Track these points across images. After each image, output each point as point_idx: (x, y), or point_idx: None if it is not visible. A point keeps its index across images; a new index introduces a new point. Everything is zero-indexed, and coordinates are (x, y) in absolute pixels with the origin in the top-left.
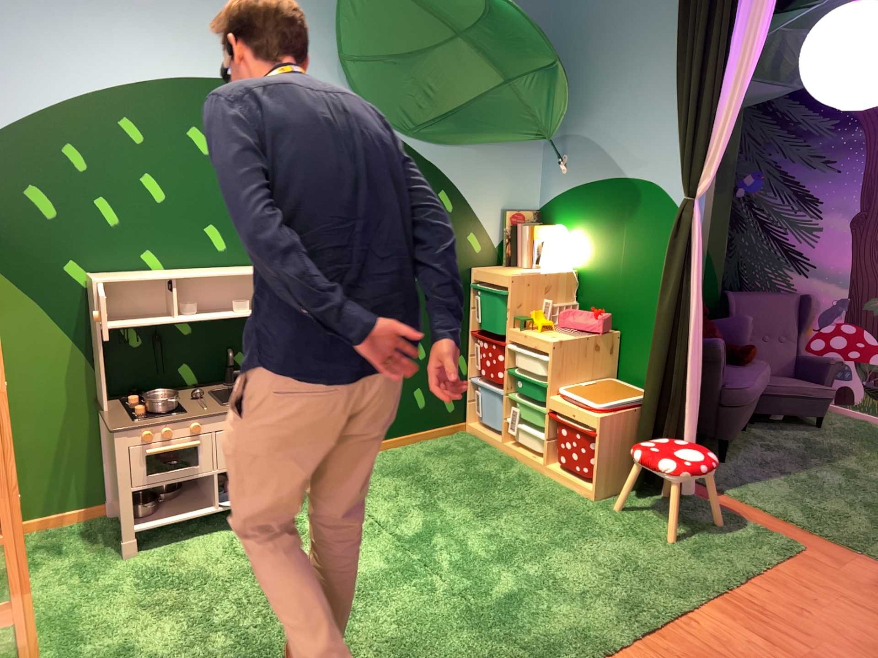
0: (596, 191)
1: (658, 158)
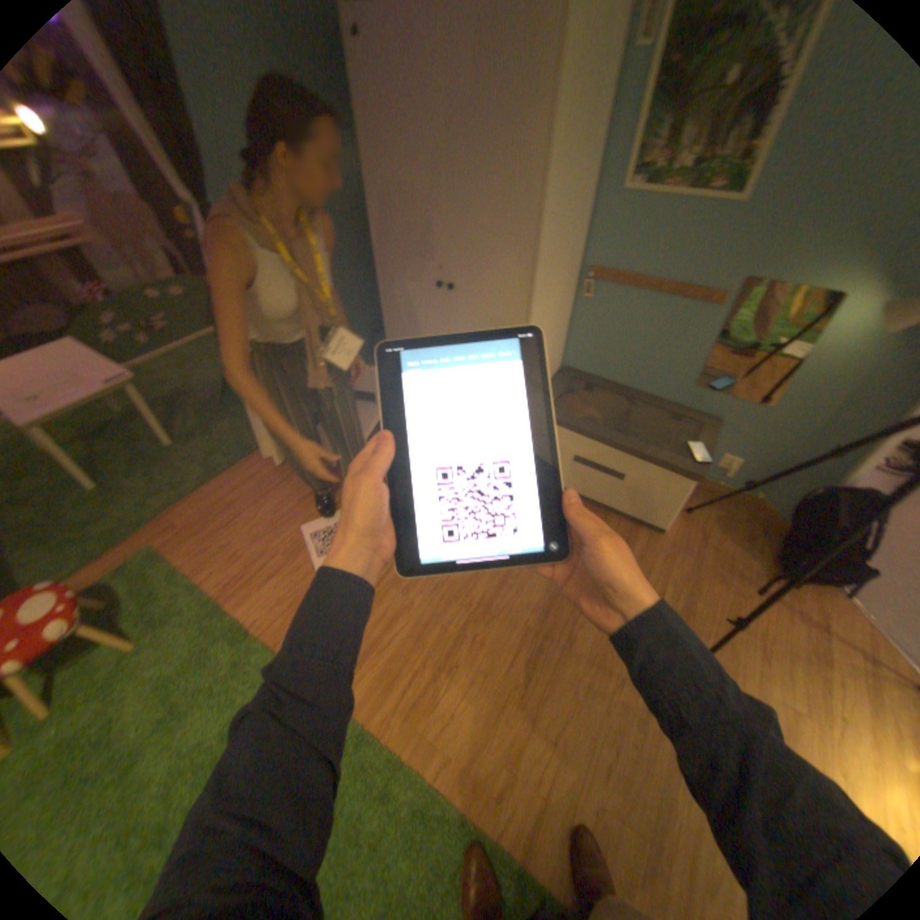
0: None
1: None
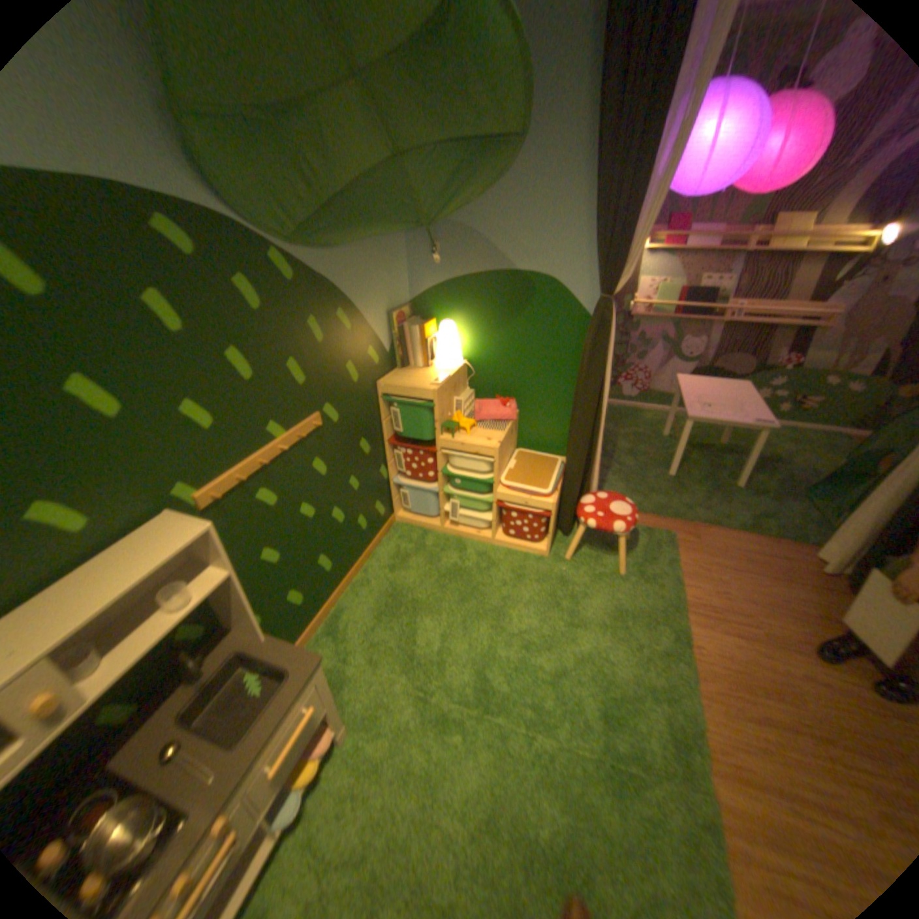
0: (480, 284)
1: (555, 251)
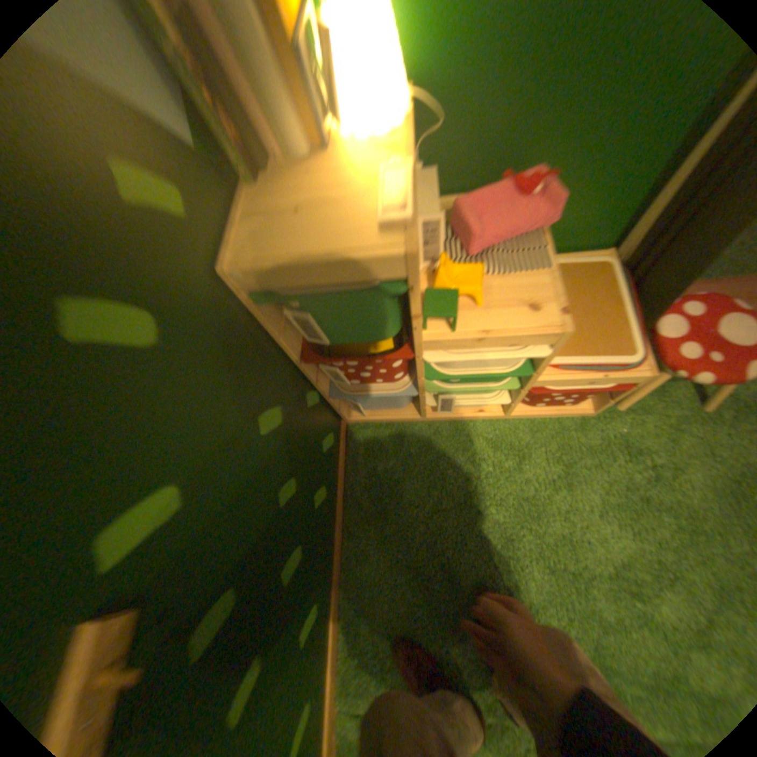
0: None
1: None
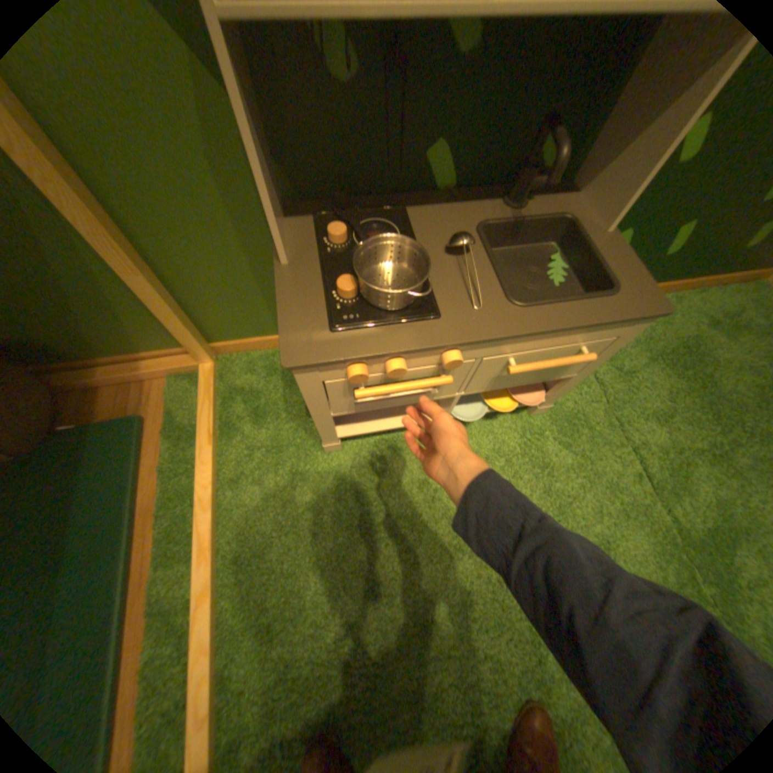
0: None
1: None
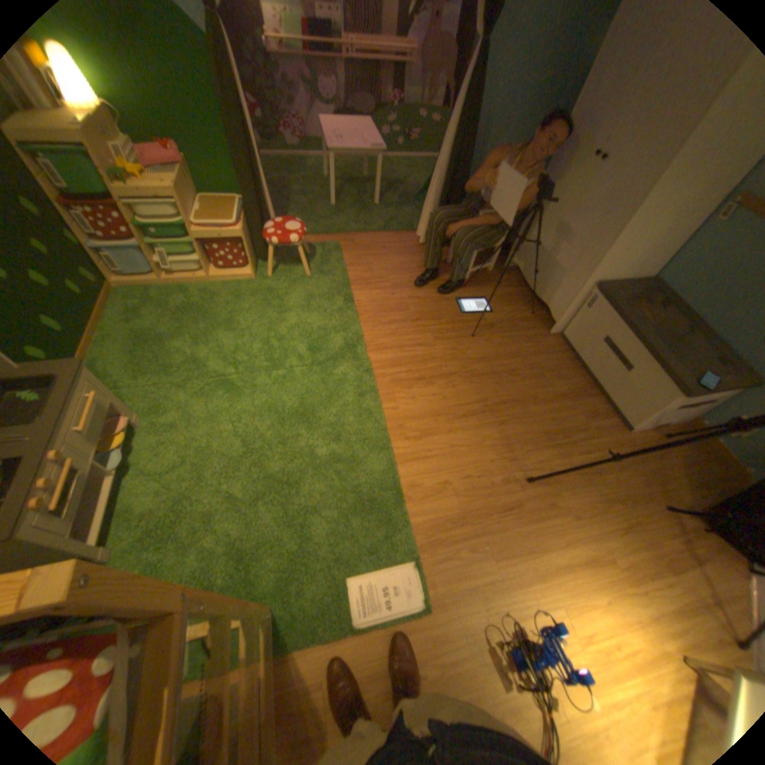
0: None
1: None
